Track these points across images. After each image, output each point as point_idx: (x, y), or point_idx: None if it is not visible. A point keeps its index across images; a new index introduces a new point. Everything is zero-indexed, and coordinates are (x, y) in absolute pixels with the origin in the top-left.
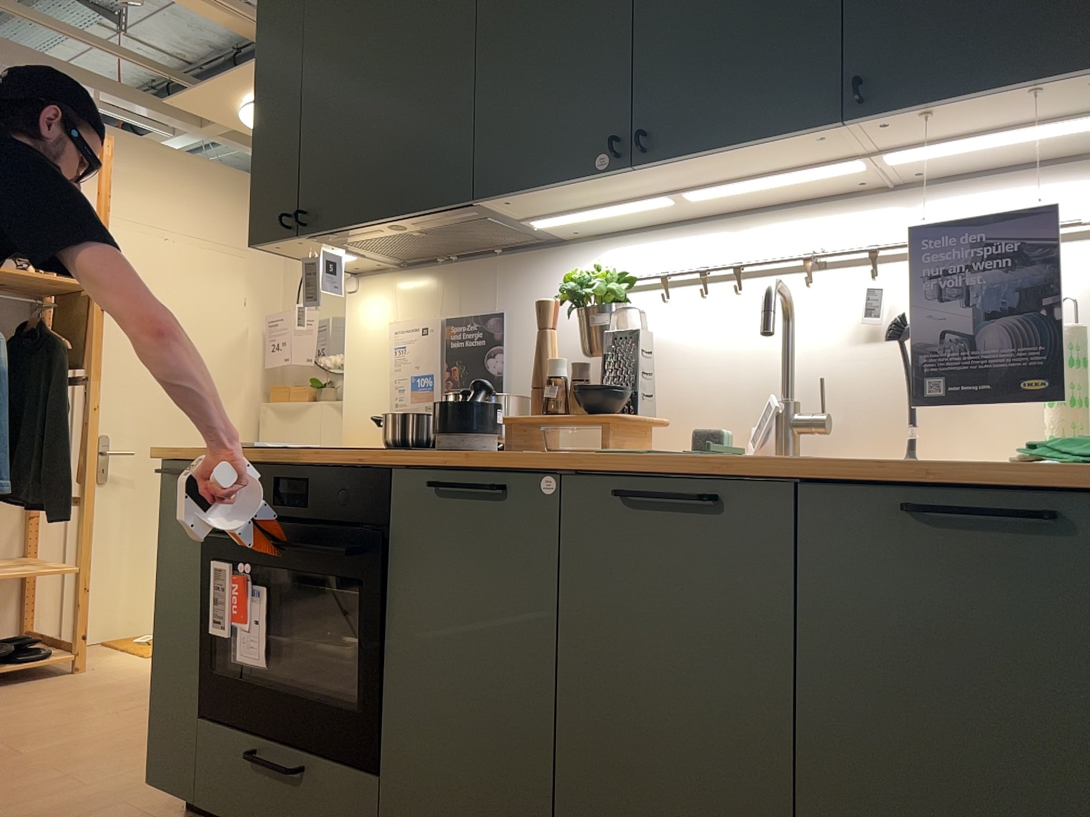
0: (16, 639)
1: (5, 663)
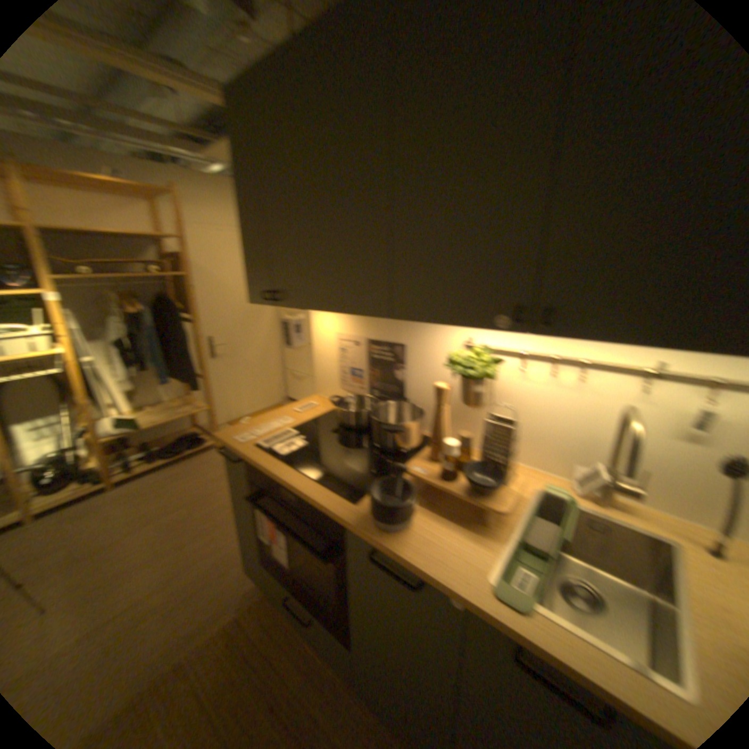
0: (187, 437)
1: (185, 451)
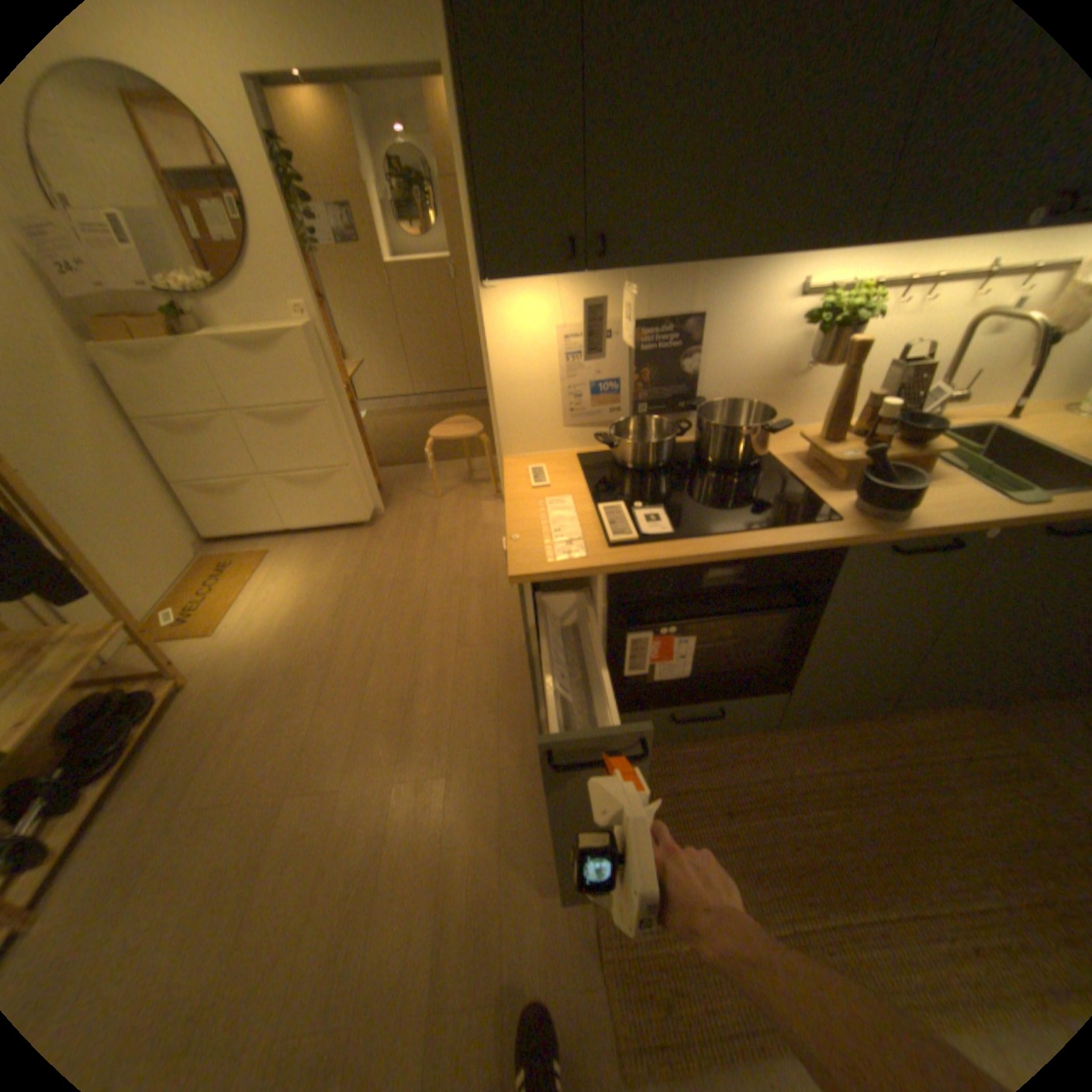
0: (102, 707)
1: (127, 731)
